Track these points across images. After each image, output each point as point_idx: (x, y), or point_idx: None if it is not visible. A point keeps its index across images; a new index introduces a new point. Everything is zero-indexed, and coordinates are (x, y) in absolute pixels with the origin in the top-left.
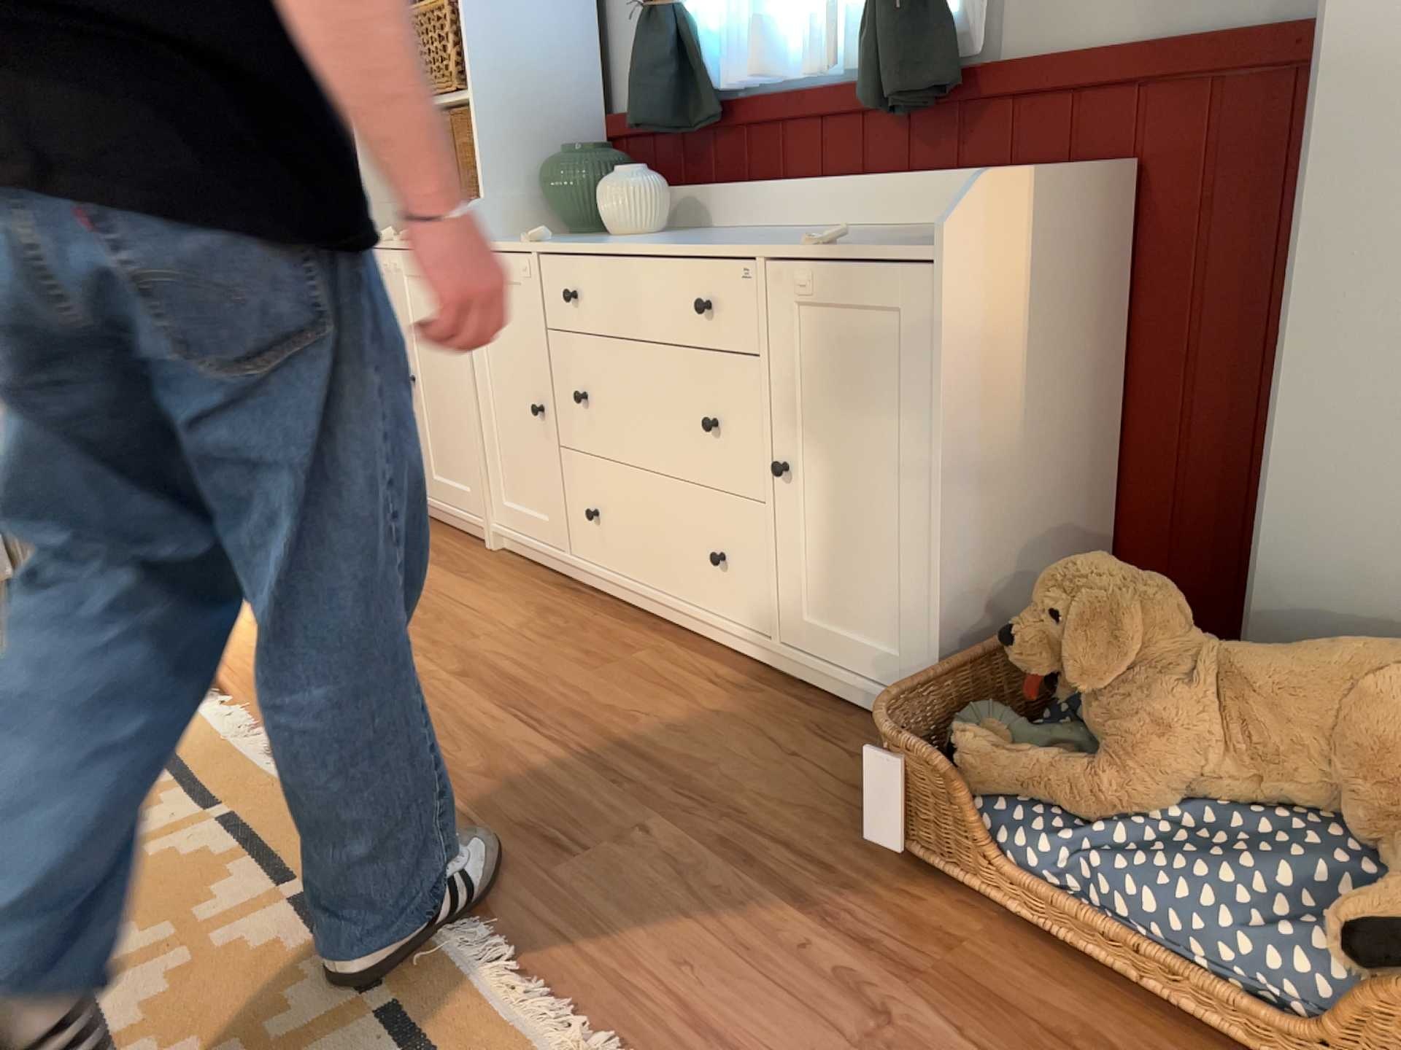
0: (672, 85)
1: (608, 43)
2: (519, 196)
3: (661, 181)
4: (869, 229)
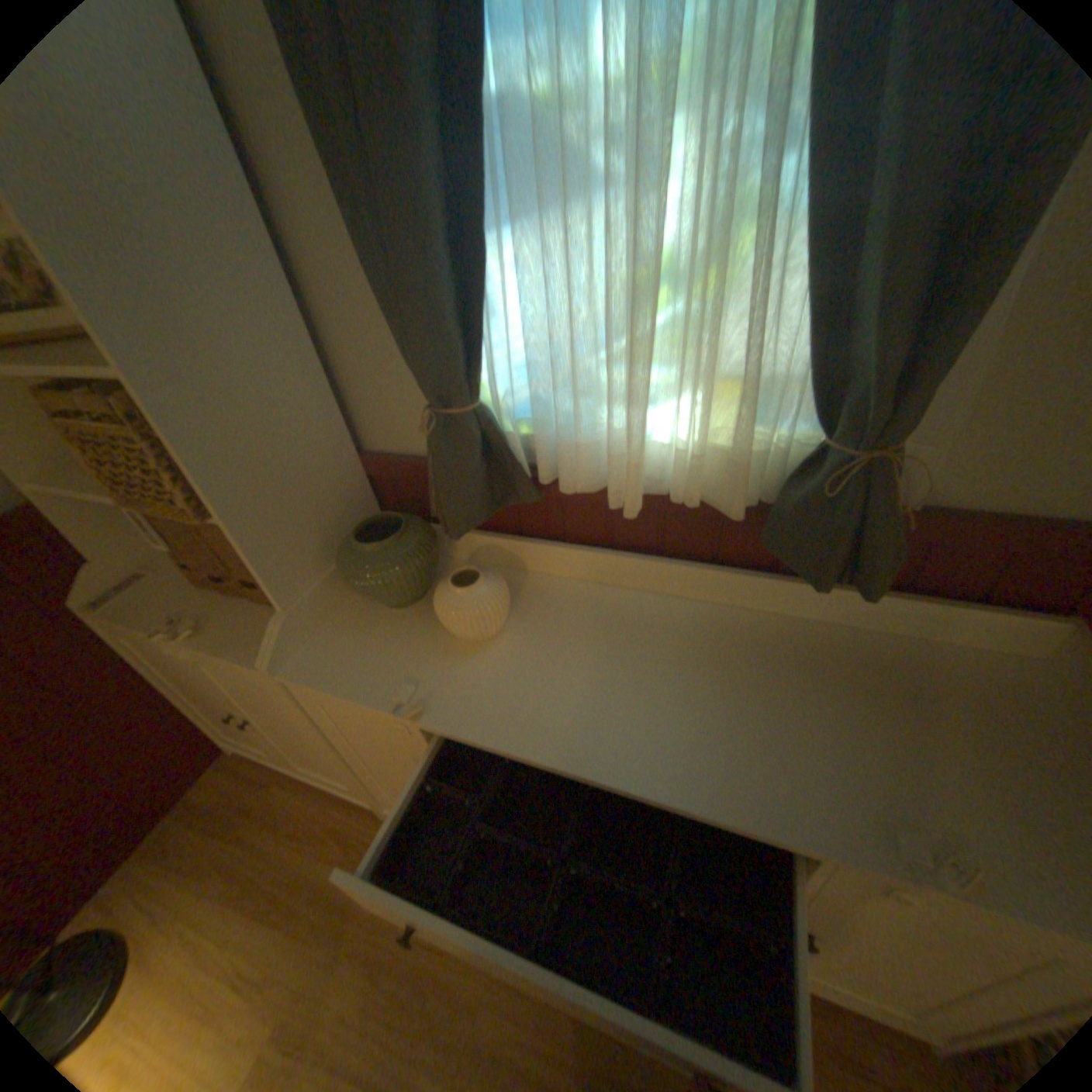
0: (491, 483)
1: (339, 378)
2: (314, 583)
3: (501, 576)
4: (762, 630)
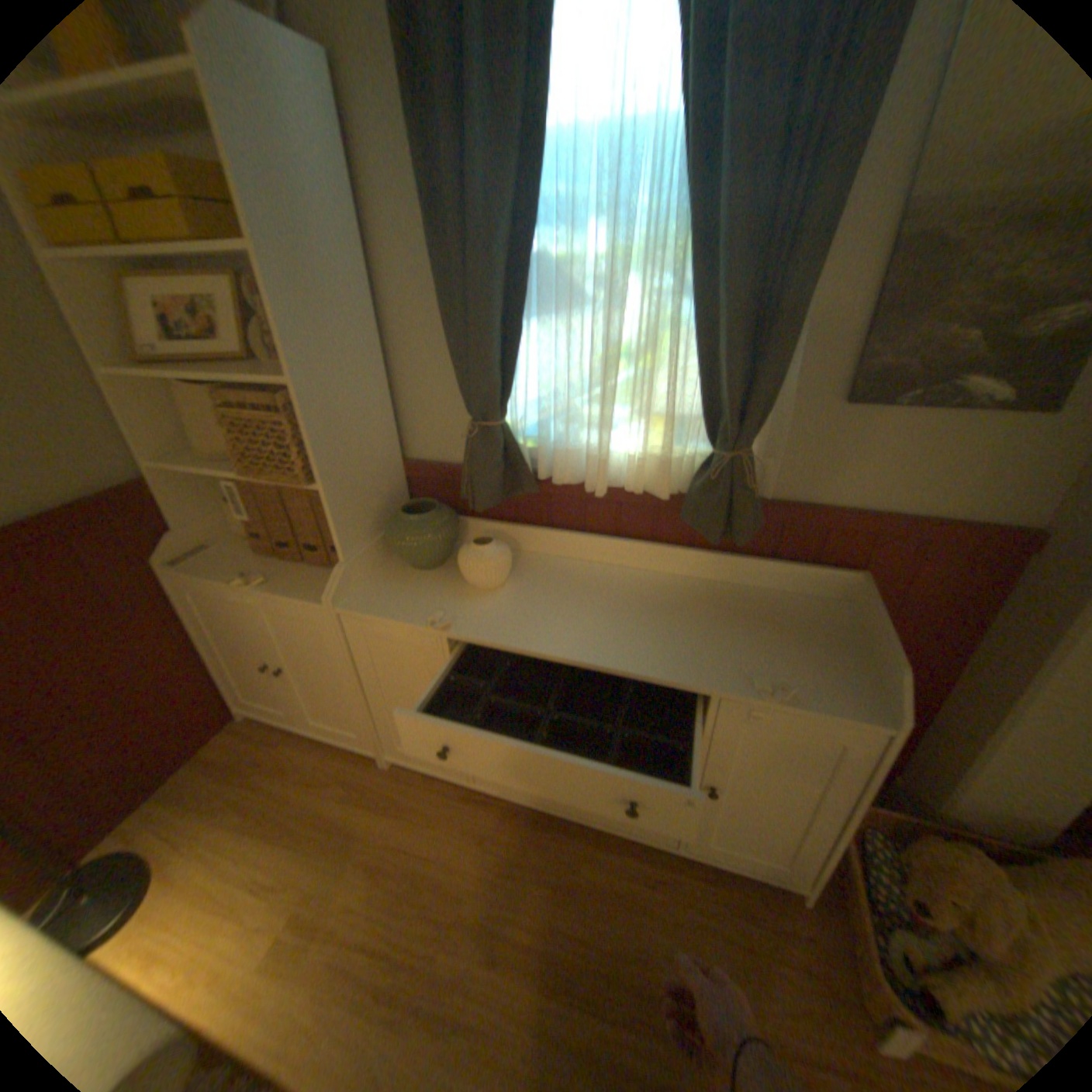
0: (506, 476)
1: (398, 405)
2: (366, 545)
3: (507, 543)
4: (683, 586)
